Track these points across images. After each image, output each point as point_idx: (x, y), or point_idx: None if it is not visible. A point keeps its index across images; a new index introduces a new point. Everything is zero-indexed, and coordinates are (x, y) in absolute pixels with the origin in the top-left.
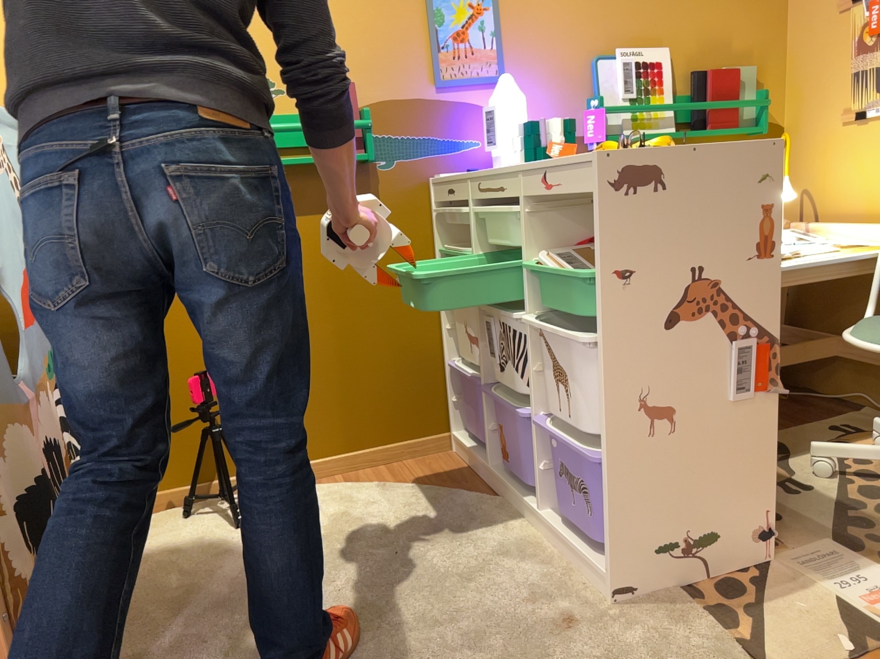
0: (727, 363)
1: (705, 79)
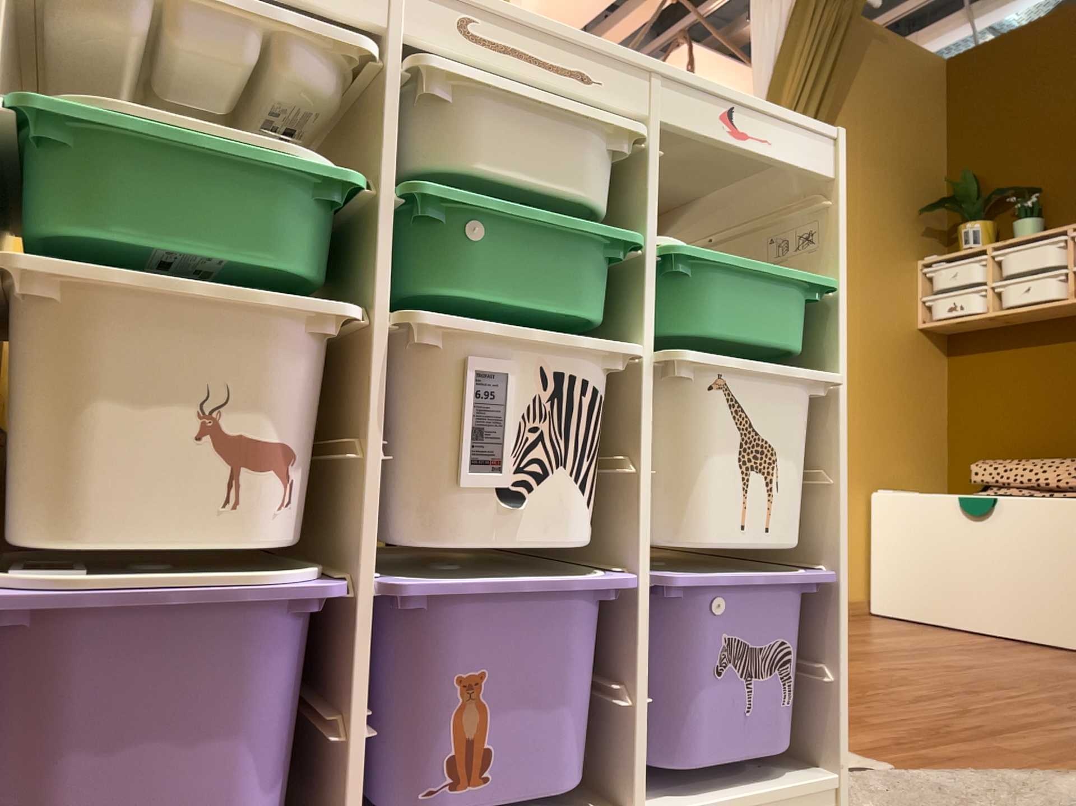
0: None
1: None
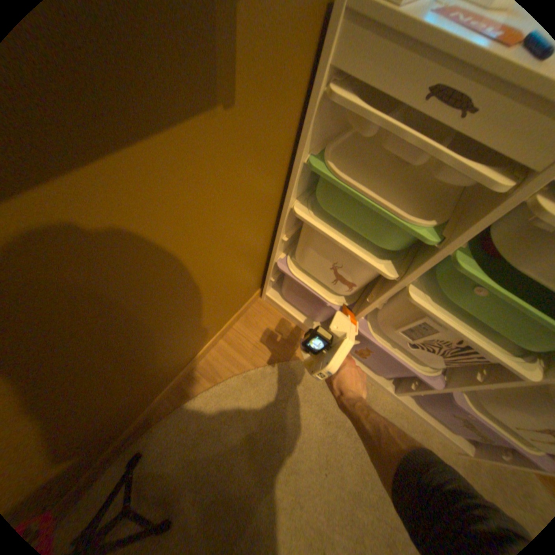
0: None
1: None
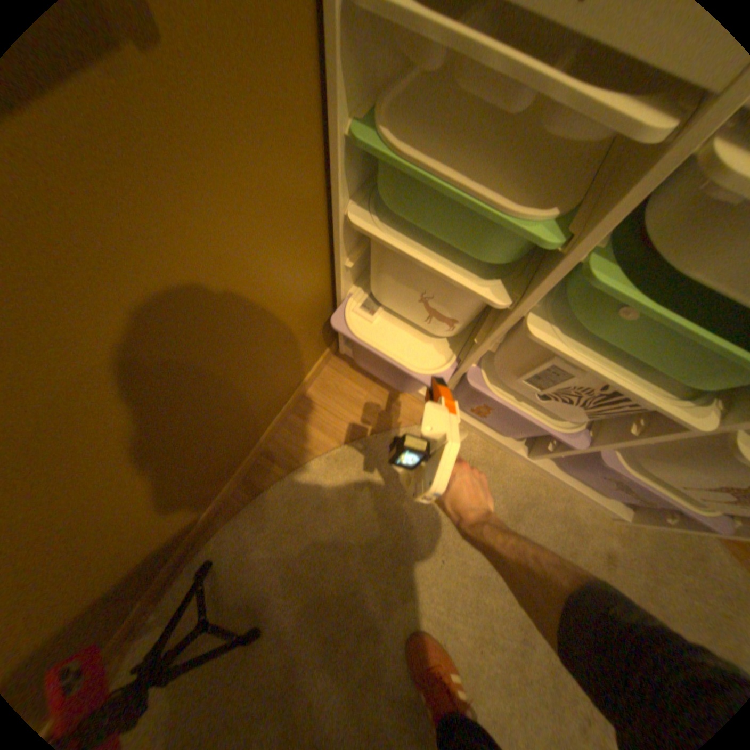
0: None
1: None
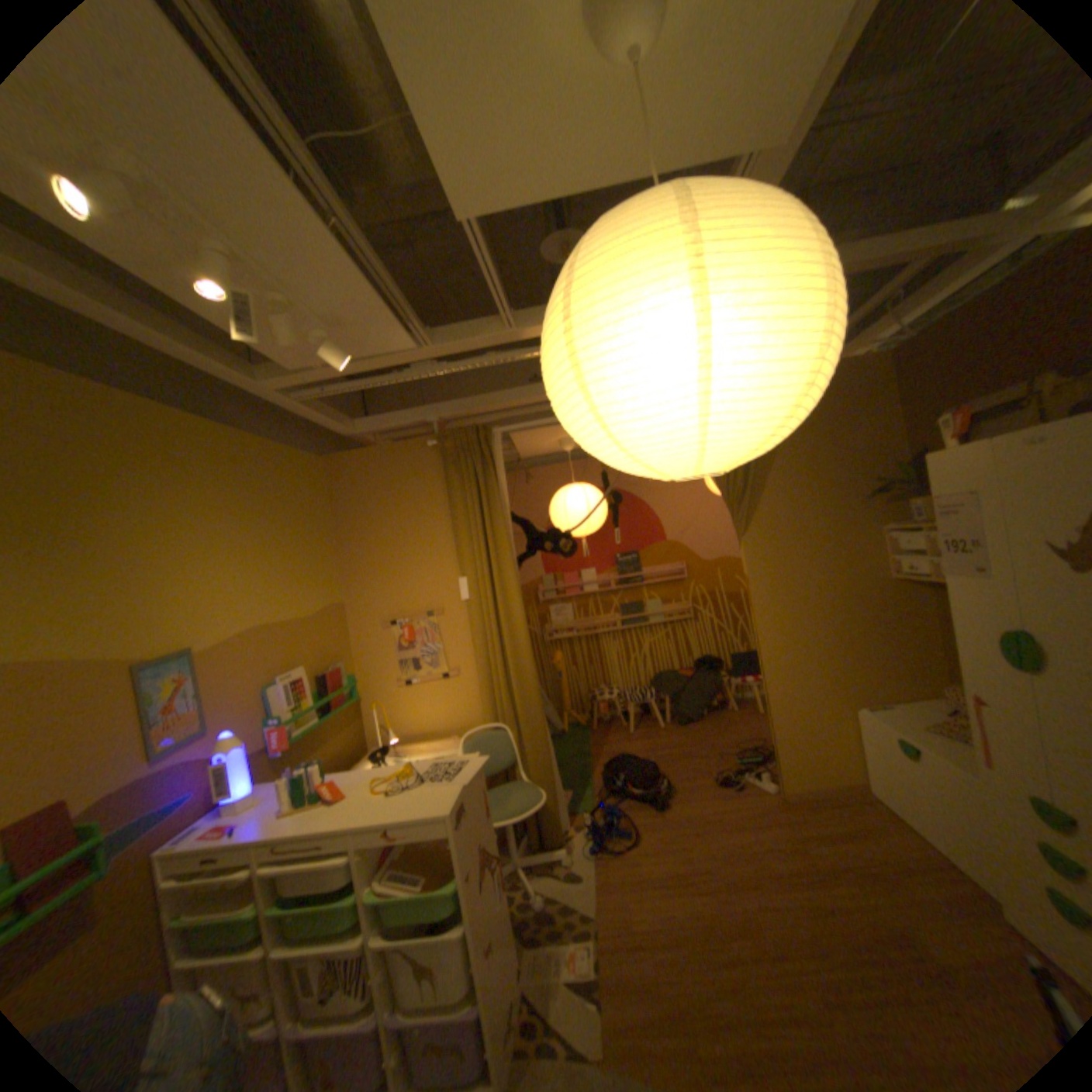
0: (494, 889)
1: (325, 679)
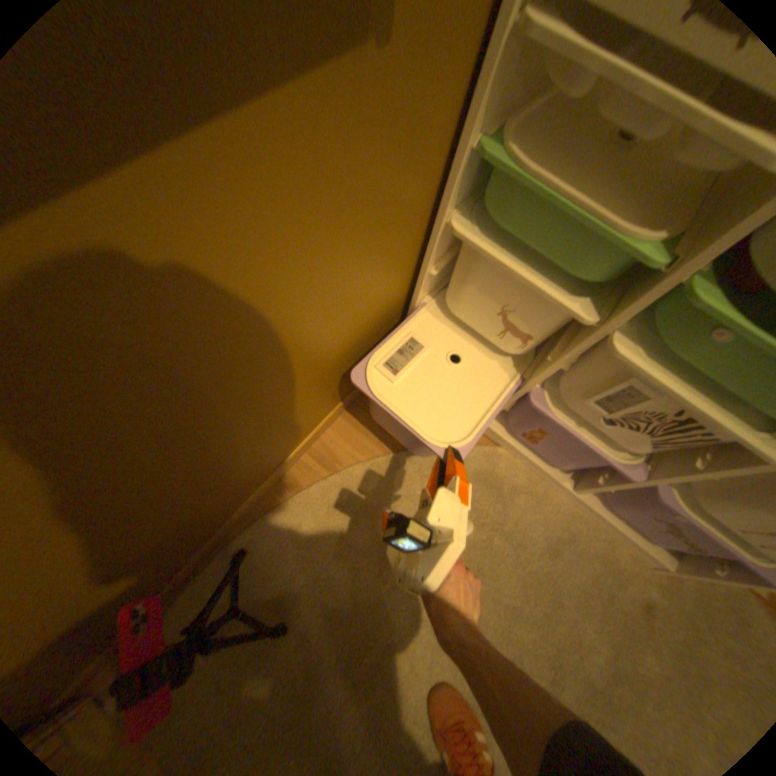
0: None
1: None
